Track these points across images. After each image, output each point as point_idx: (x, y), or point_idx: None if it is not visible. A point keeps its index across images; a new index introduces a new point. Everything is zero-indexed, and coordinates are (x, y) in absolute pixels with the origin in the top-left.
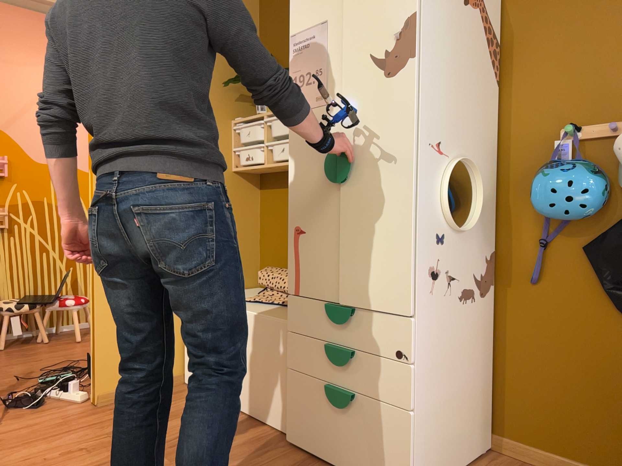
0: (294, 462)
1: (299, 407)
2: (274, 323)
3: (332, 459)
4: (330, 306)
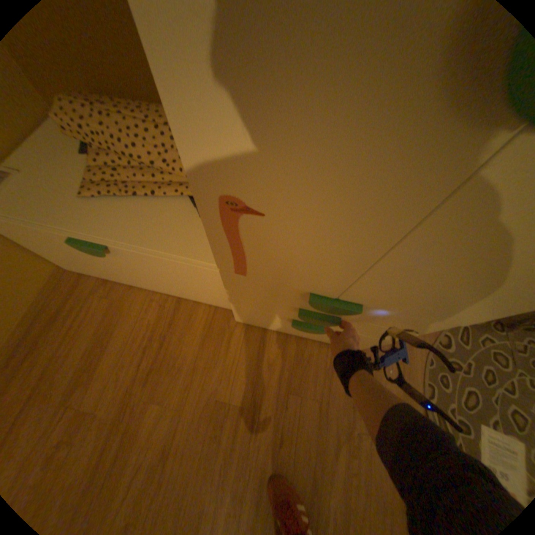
0: (257, 340)
1: (251, 316)
2: (188, 264)
3: (288, 332)
4: (320, 302)
